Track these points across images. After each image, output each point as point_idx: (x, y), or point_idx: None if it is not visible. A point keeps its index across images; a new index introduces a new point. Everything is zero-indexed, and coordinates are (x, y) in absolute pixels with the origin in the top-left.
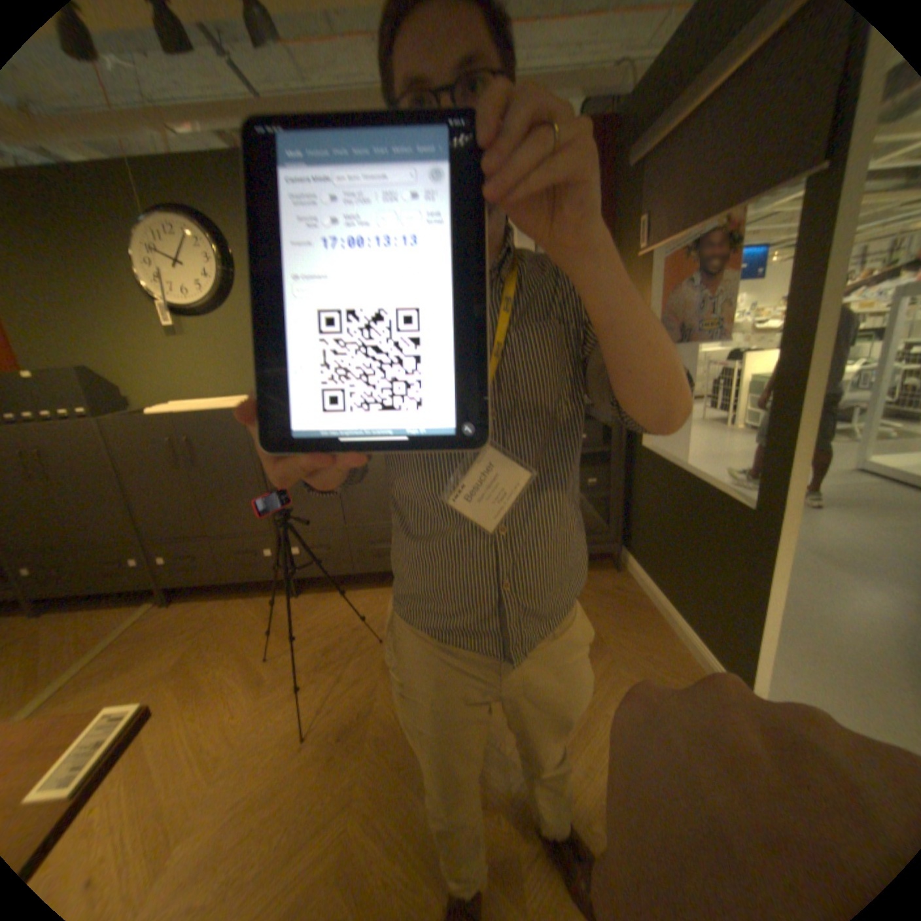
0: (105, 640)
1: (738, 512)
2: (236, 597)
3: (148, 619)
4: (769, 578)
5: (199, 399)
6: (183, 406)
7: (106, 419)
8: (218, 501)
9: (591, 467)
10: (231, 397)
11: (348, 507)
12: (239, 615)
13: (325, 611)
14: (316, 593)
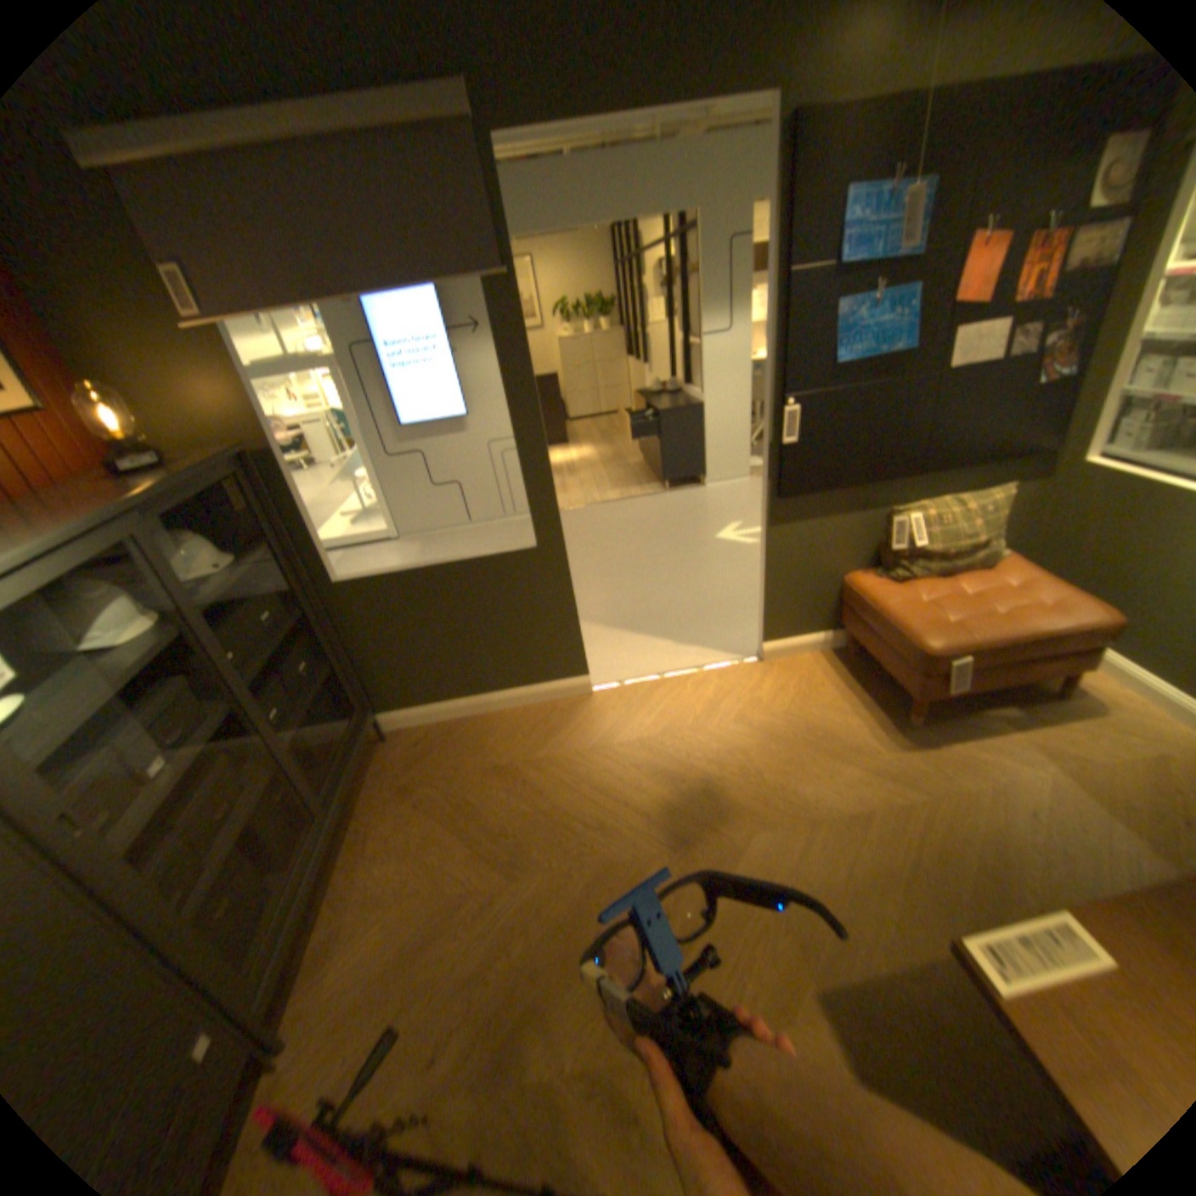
0: None
1: (519, 560)
2: None
3: None
4: (567, 584)
5: None
6: None
7: None
8: None
9: (289, 651)
10: None
11: None
12: None
13: None
14: None
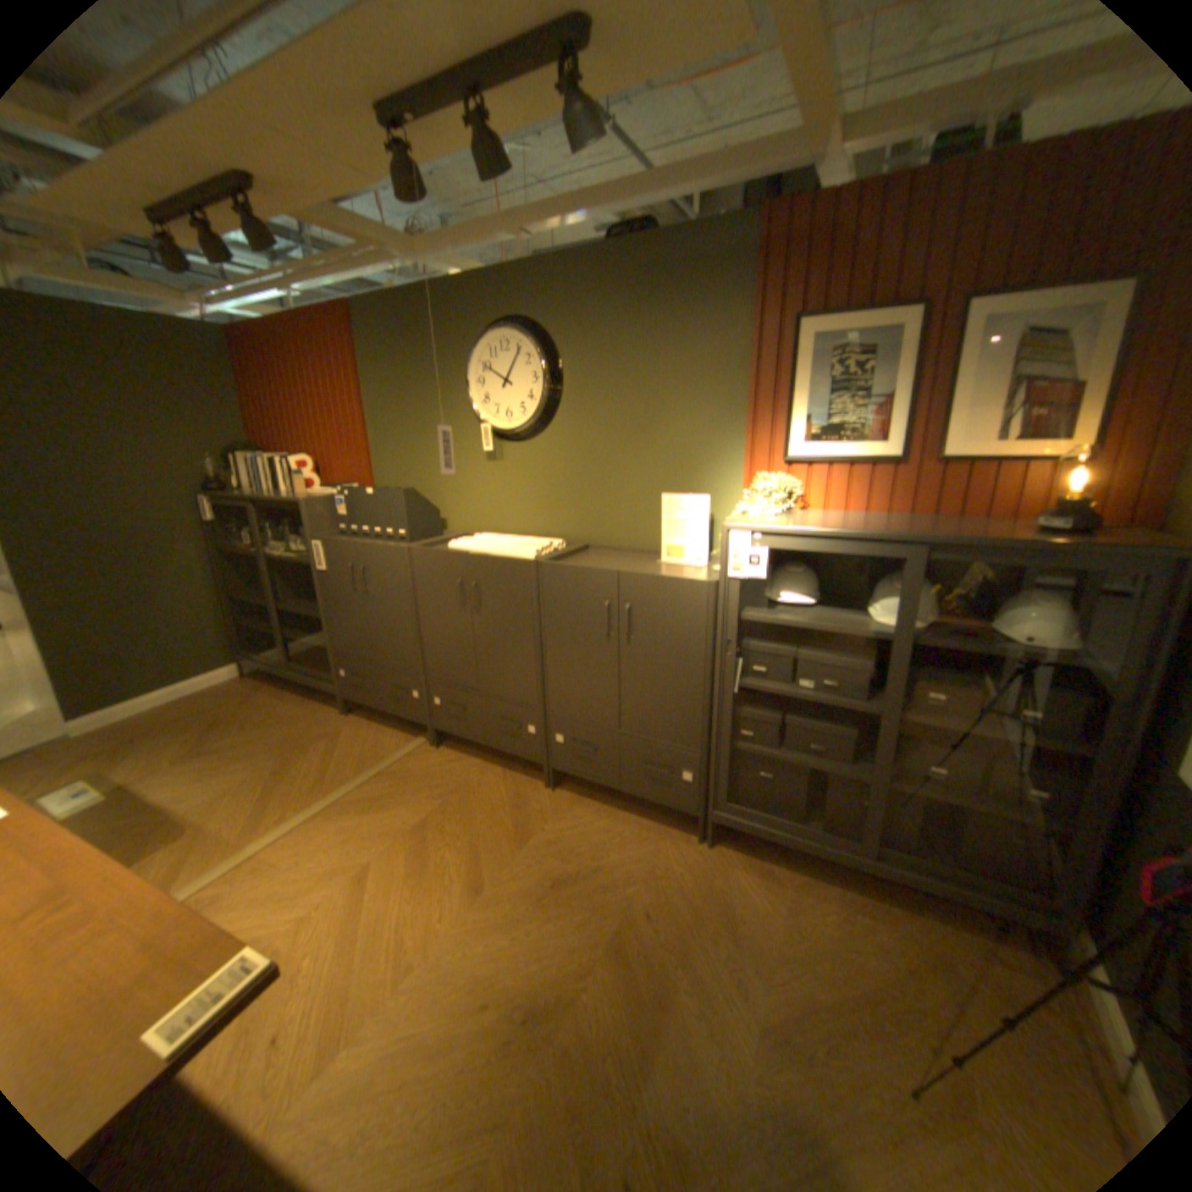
0: (376, 766)
1: None
2: (495, 764)
3: (415, 756)
4: None
5: (504, 534)
6: (482, 545)
7: (415, 548)
8: (492, 659)
9: (1039, 775)
10: (535, 537)
11: (624, 711)
12: (489, 789)
13: (573, 825)
14: (573, 795)
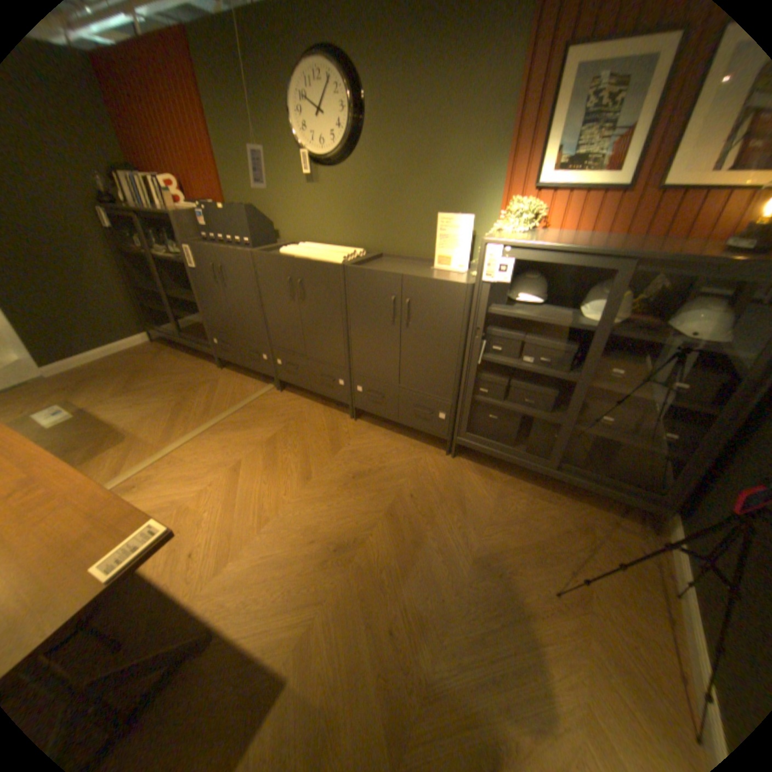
0: (243, 402)
1: None
2: (319, 403)
3: (268, 396)
4: None
5: (321, 243)
6: (304, 251)
7: (256, 252)
8: (314, 335)
9: (676, 424)
10: (344, 246)
11: (402, 373)
12: (315, 418)
13: (368, 442)
14: (368, 423)
